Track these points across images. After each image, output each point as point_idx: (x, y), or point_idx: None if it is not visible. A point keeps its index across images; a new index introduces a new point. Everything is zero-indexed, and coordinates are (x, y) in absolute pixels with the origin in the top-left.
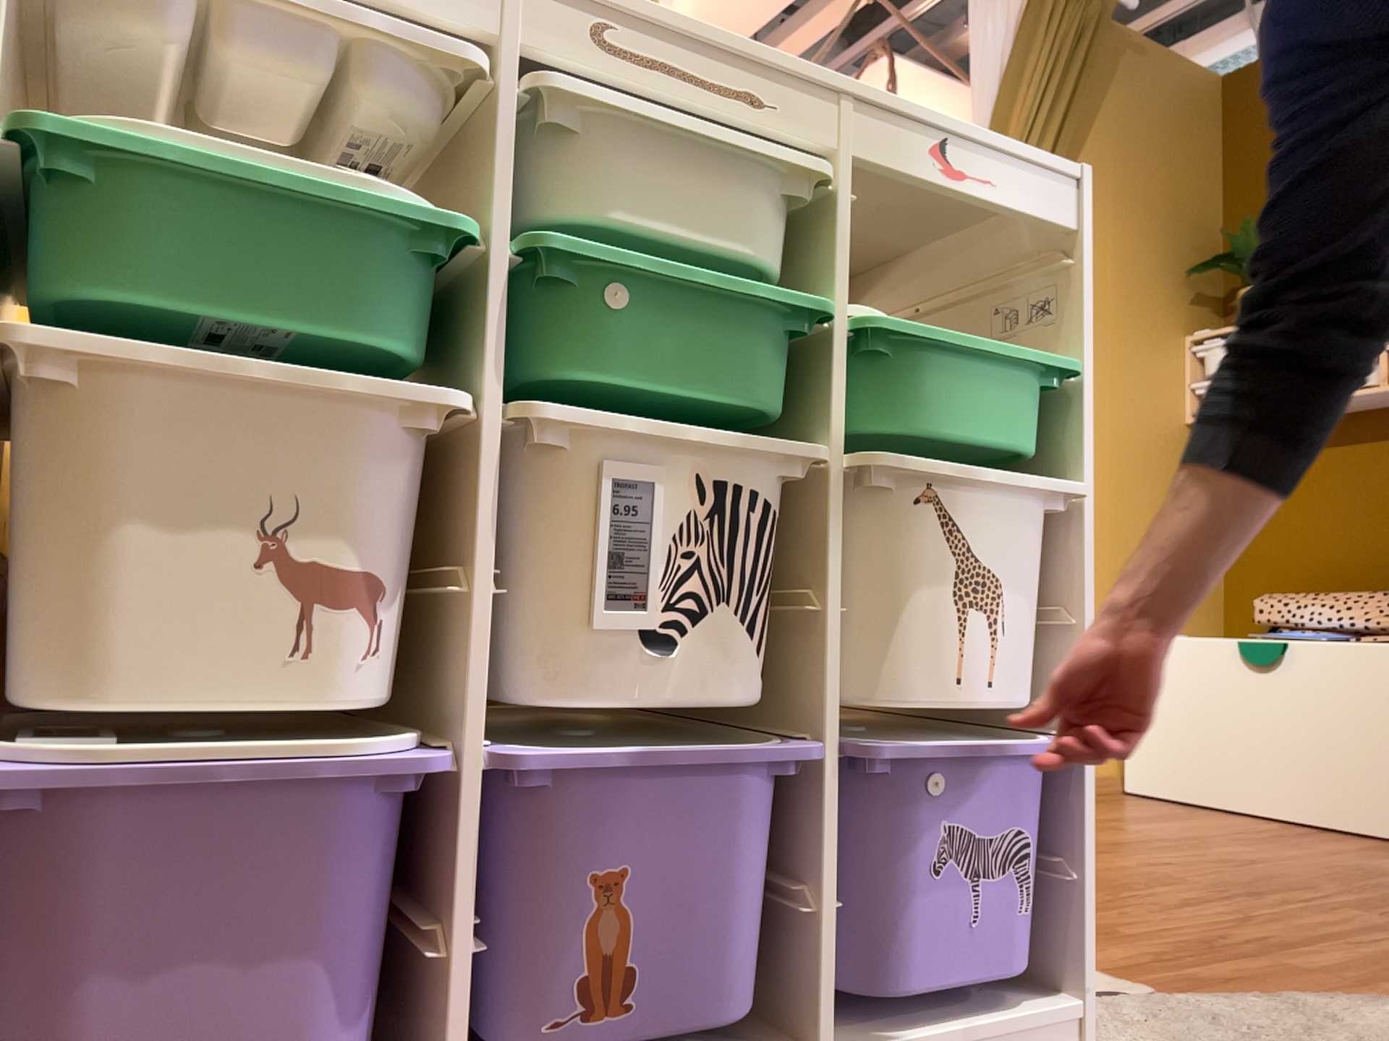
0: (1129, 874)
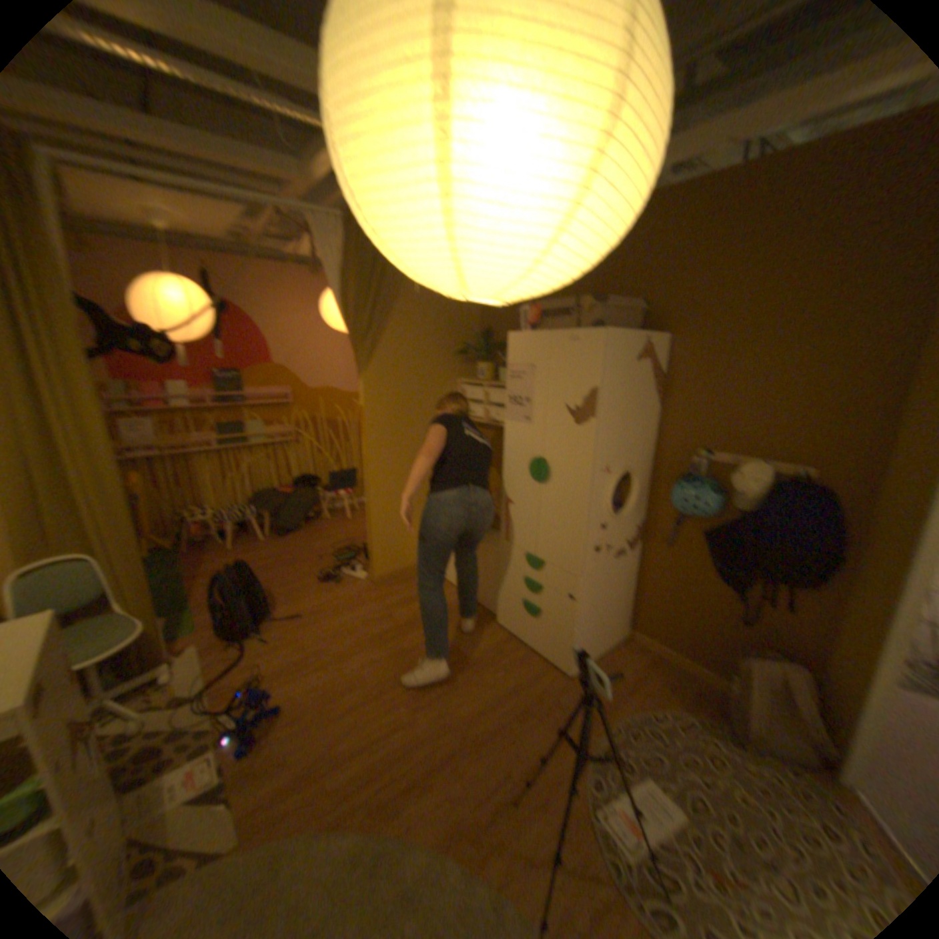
0: (346, 690)
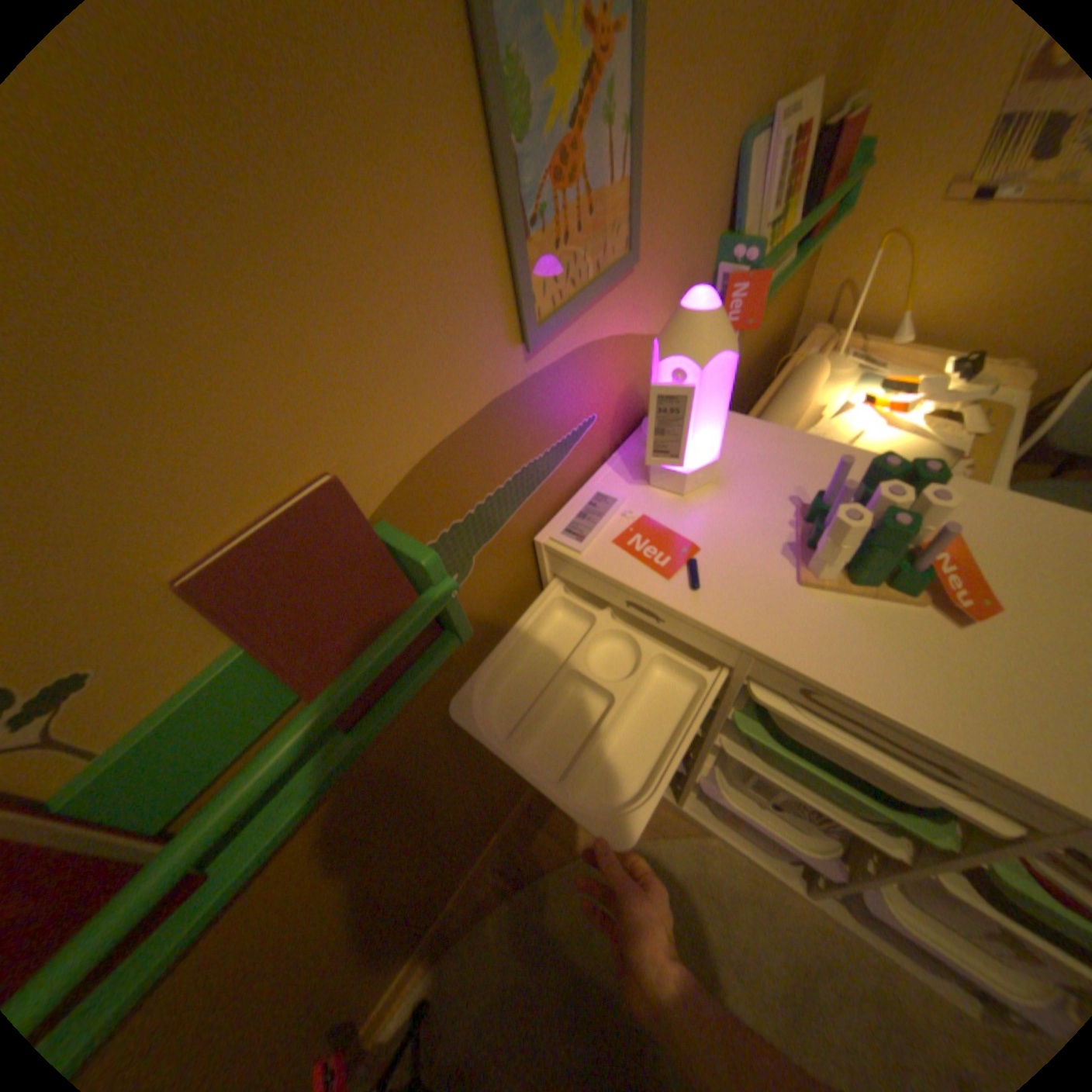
0: None
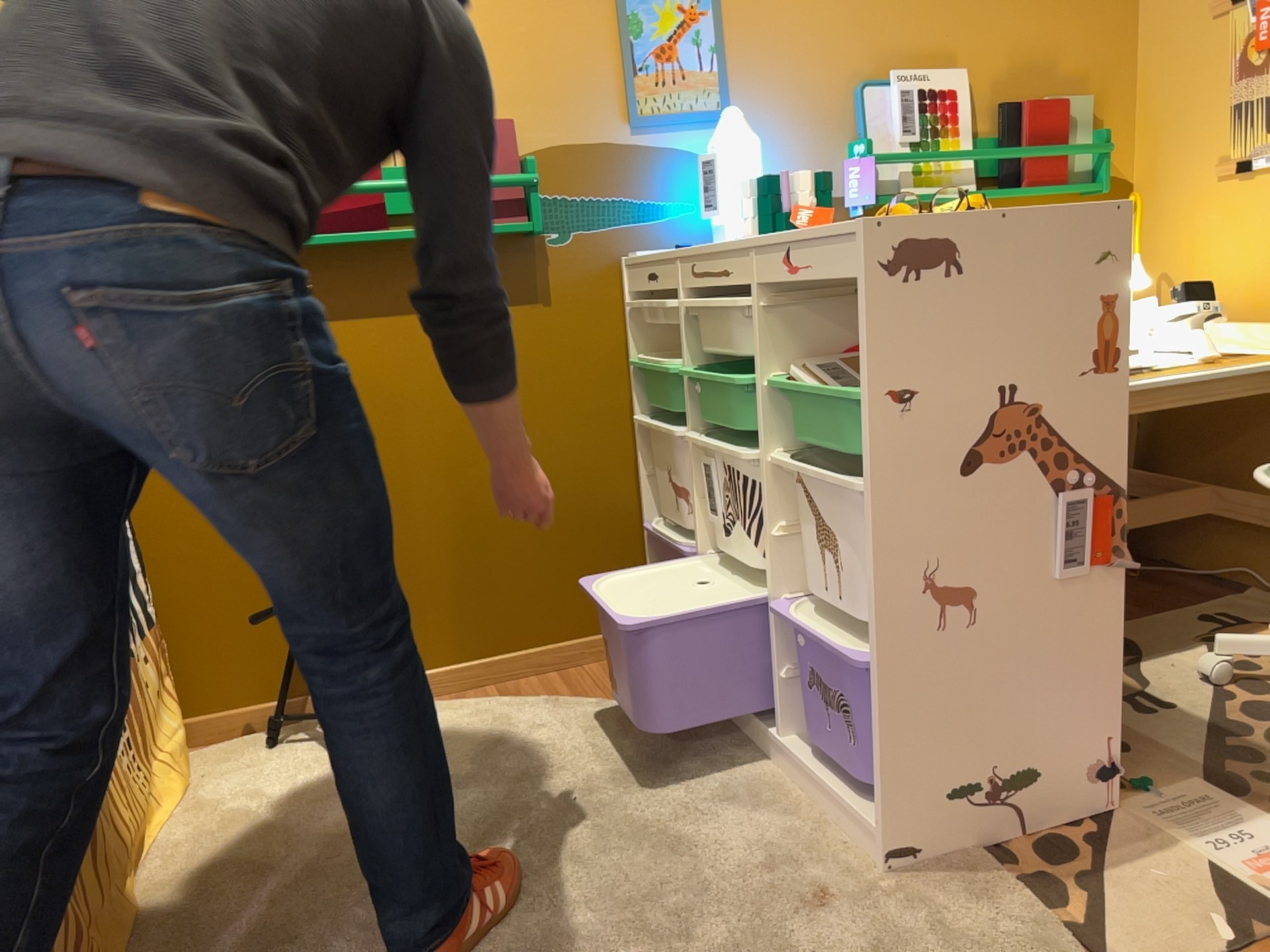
0: None
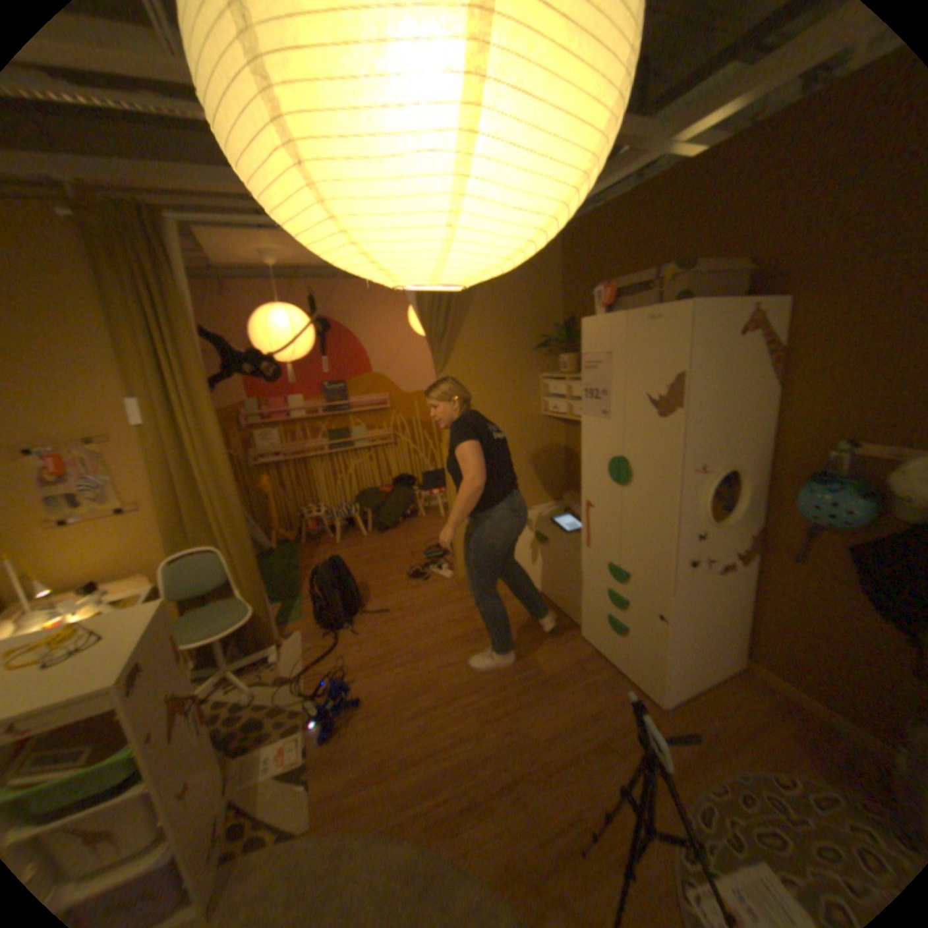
0: (420, 689)
